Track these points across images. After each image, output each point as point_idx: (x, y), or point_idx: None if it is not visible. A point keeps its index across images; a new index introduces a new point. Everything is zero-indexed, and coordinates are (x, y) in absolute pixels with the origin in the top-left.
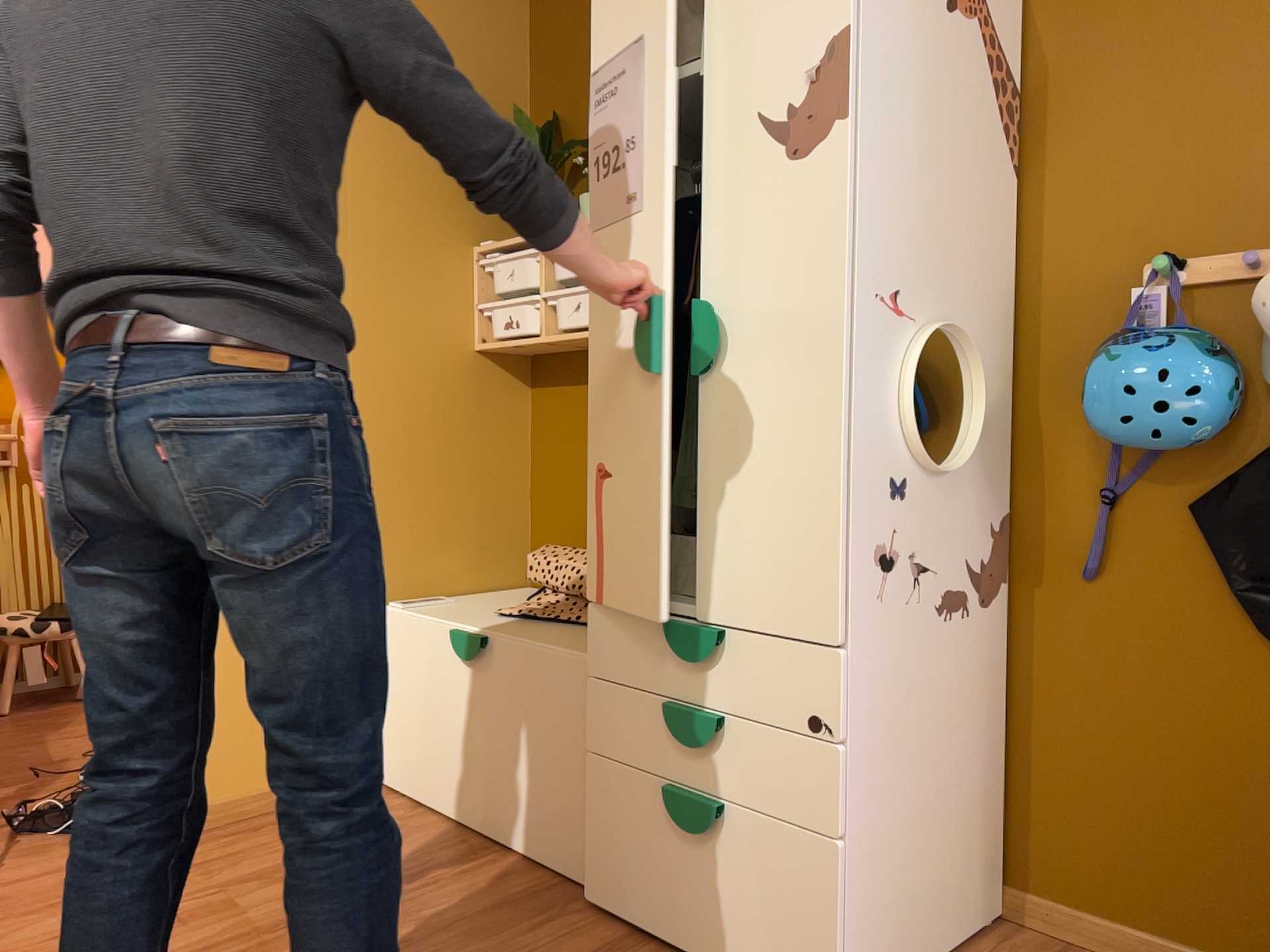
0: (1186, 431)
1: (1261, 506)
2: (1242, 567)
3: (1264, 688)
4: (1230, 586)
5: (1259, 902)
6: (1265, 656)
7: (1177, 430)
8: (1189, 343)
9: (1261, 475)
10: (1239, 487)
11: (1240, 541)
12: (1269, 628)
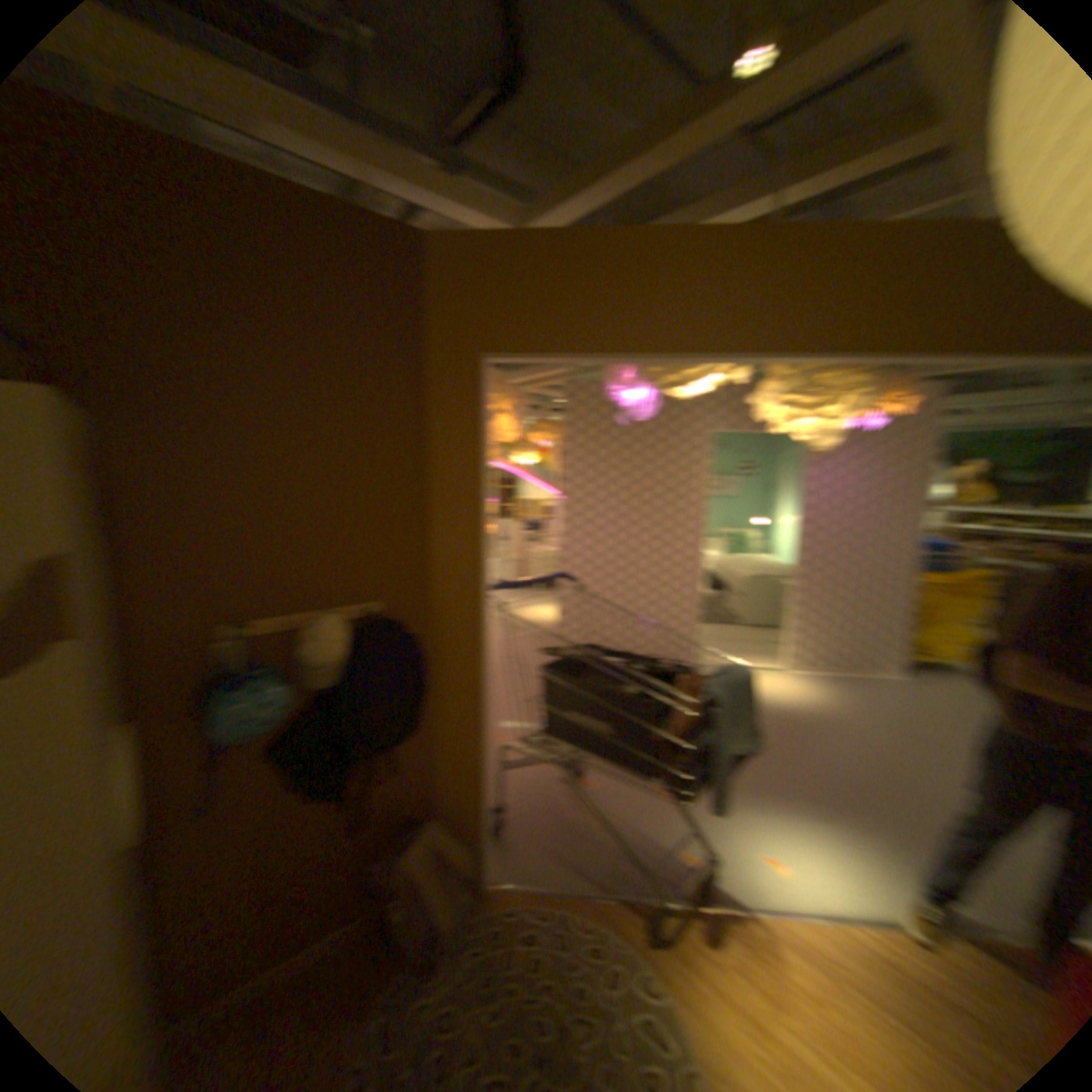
0: (262, 729)
1: (294, 747)
2: (284, 778)
3: (295, 825)
4: (280, 790)
5: (301, 920)
6: (294, 811)
7: (258, 732)
8: (259, 682)
9: (292, 732)
10: (281, 741)
11: (283, 766)
12: (300, 800)
